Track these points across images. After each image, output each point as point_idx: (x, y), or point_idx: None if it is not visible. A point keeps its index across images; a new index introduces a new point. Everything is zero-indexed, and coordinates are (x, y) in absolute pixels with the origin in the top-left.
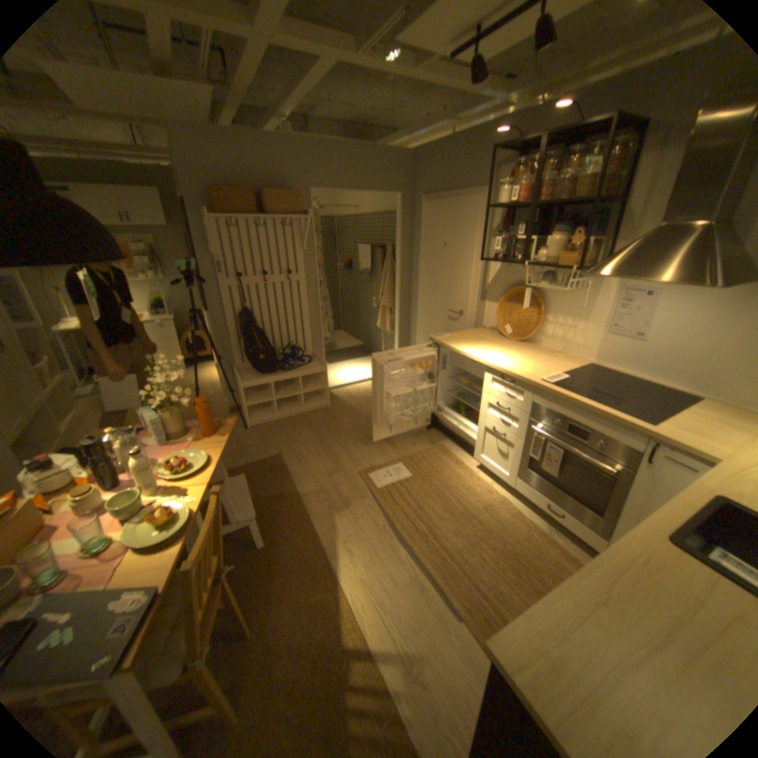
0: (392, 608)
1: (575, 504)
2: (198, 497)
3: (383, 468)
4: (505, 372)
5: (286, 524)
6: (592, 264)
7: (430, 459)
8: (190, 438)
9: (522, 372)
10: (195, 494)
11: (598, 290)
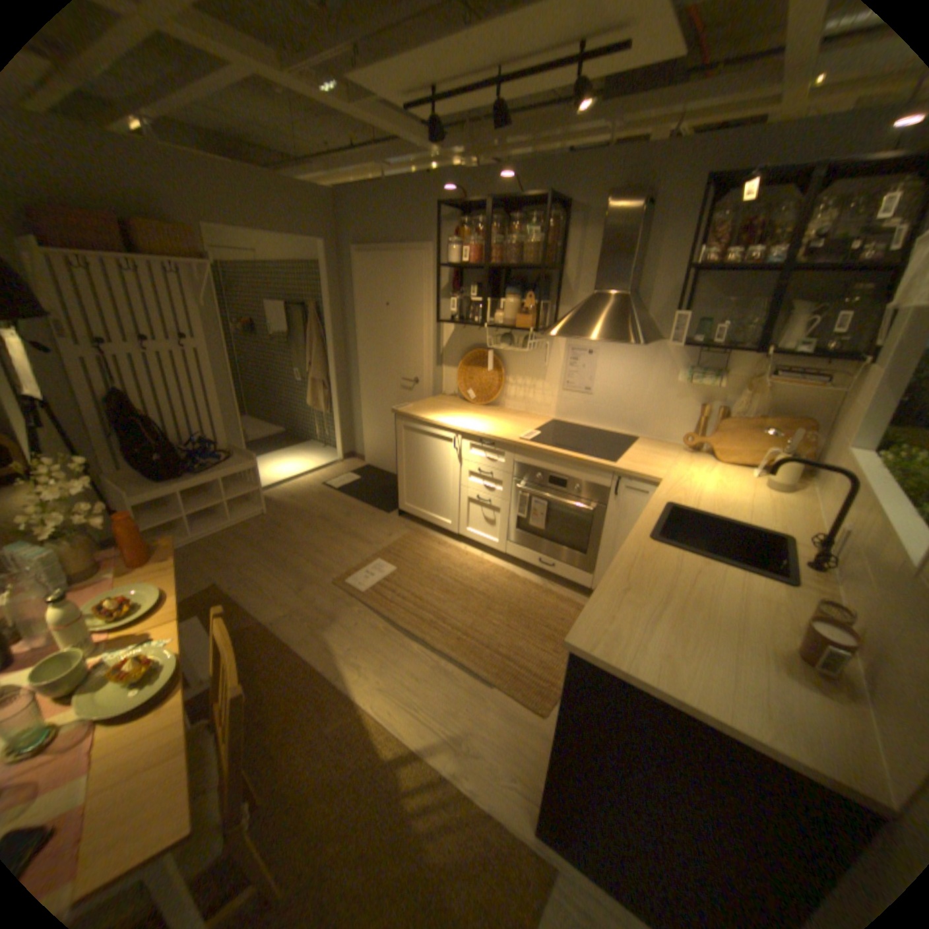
0: (421, 703)
1: (561, 550)
2: (169, 639)
3: (362, 568)
4: (483, 436)
5: (257, 664)
6: (541, 327)
7: (412, 546)
8: (103, 576)
9: (499, 434)
10: (164, 636)
11: (549, 351)
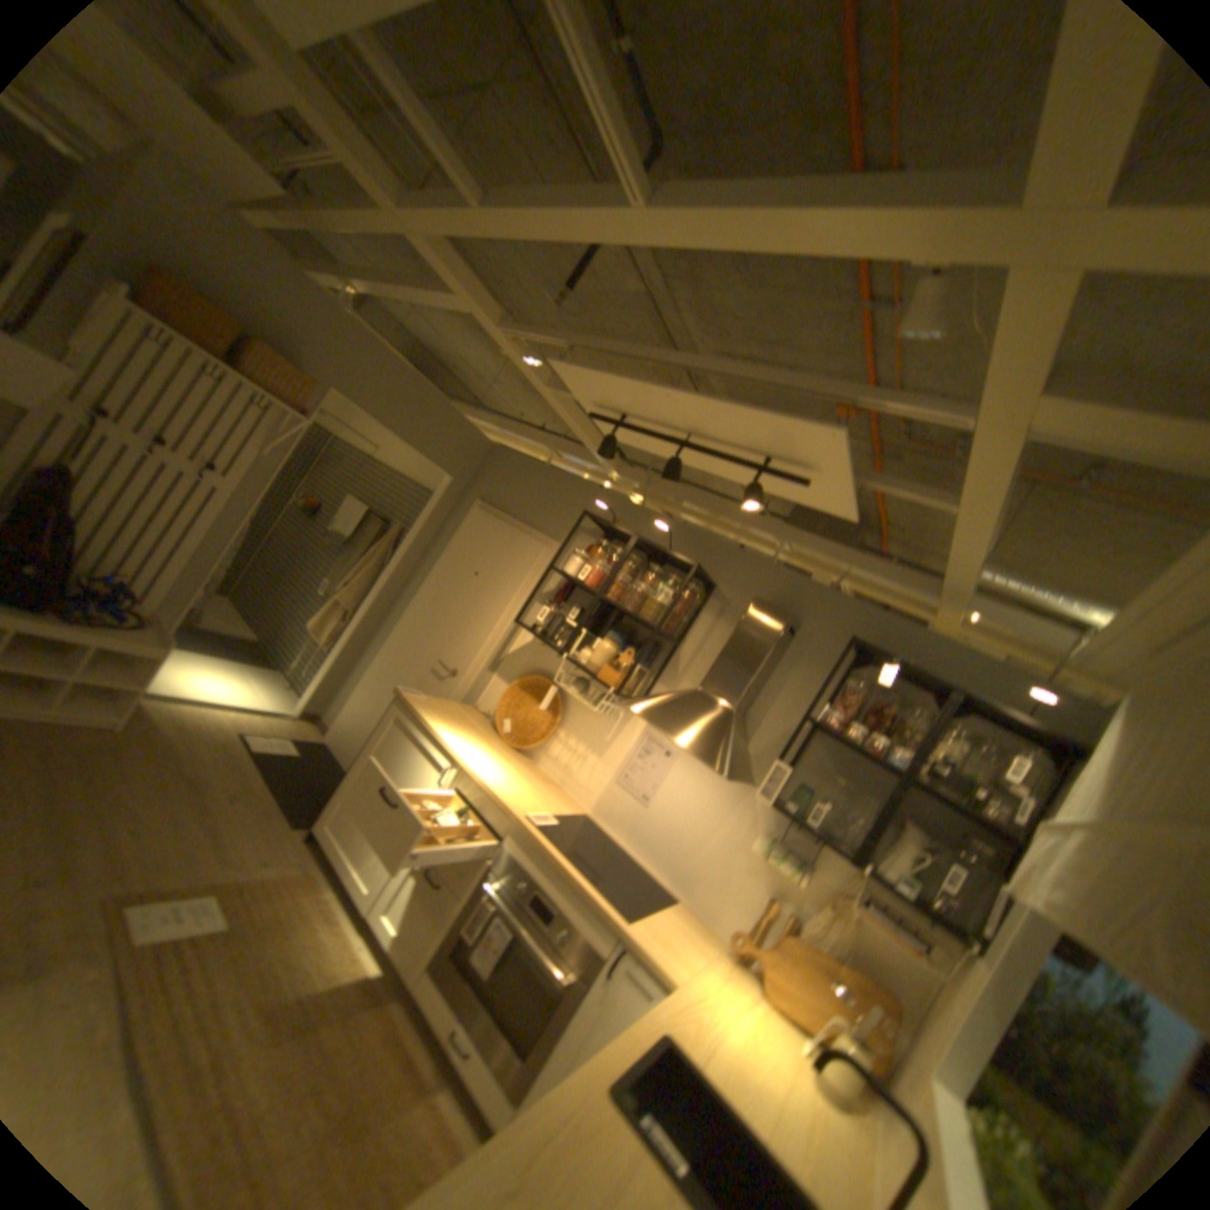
0: None
1: (491, 1036)
2: None
3: (173, 899)
4: (483, 789)
5: None
6: (628, 695)
7: (282, 904)
8: None
9: (504, 798)
10: None
11: (623, 727)
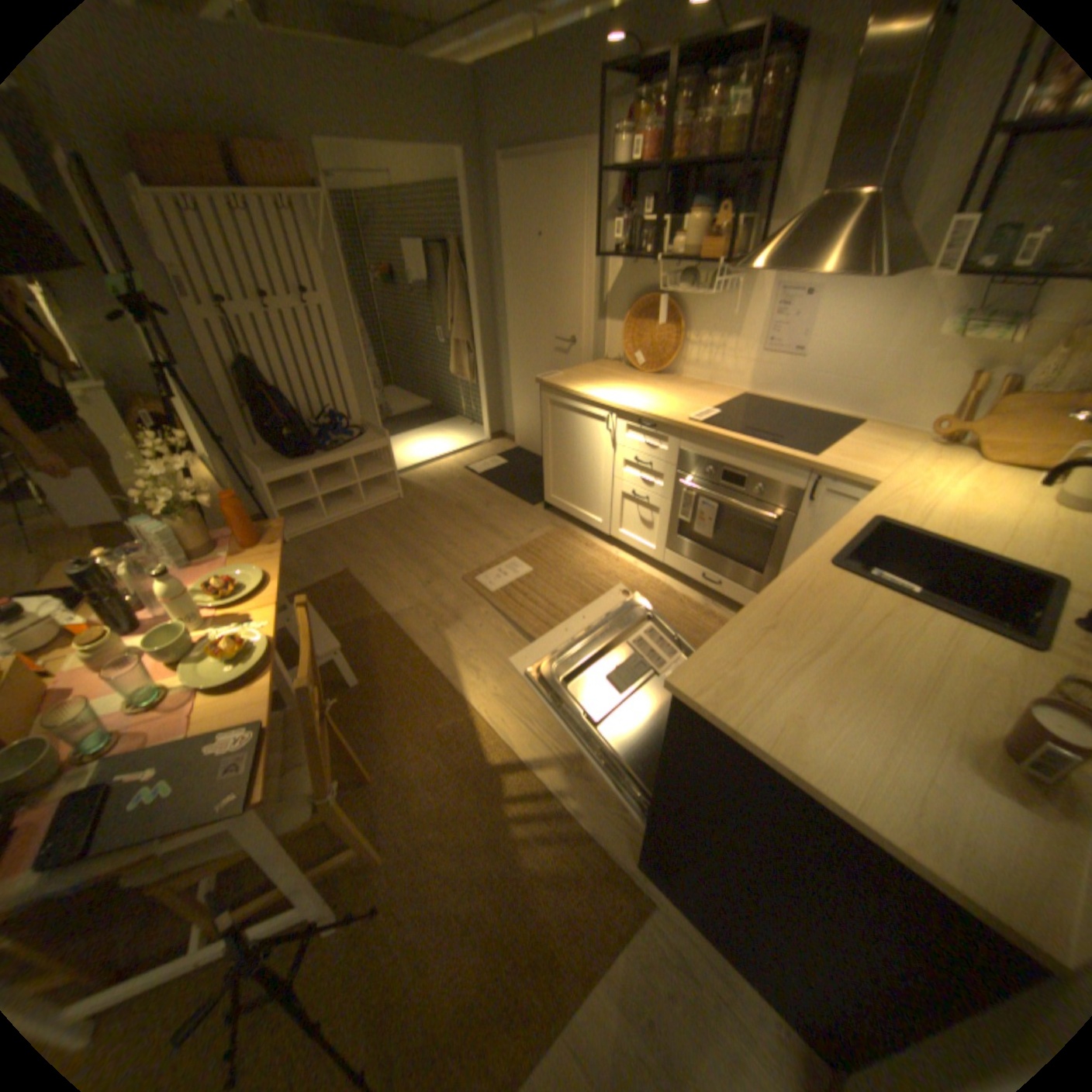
0: (538, 715)
1: (732, 565)
2: (268, 622)
3: (495, 566)
4: (642, 414)
5: (380, 653)
6: (741, 256)
7: (554, 546)
8: (220, 554)
9: (663, 413)
10: (262, 618)
11: (749, 292)
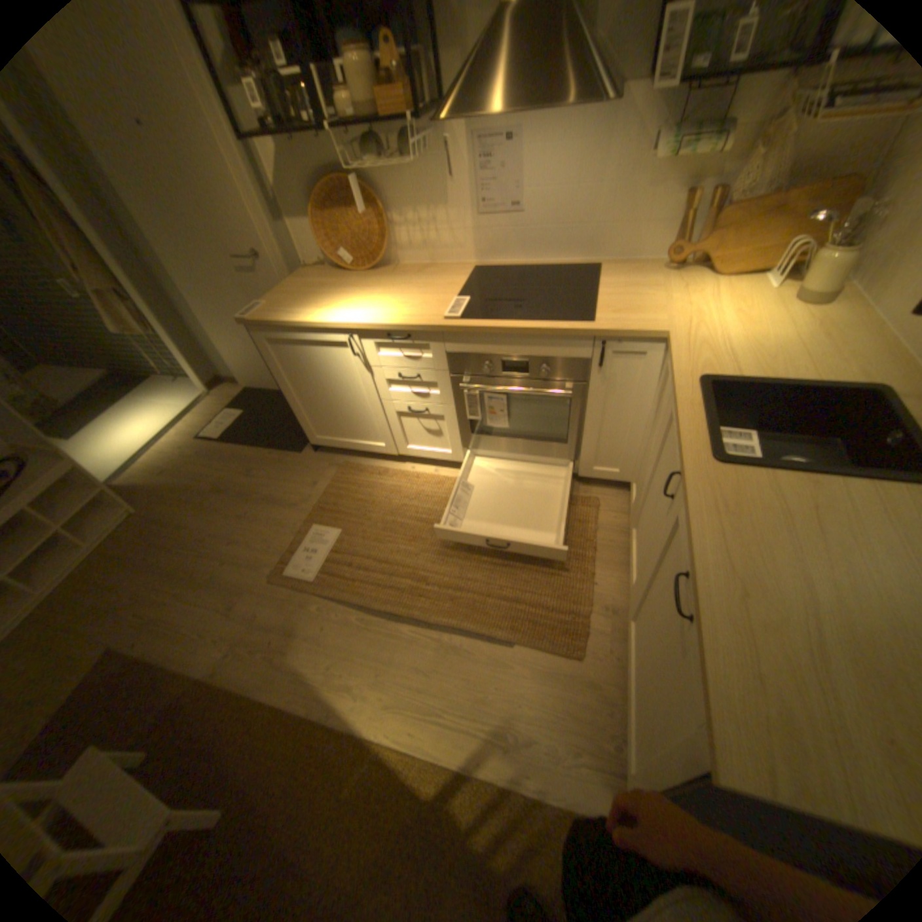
0: (441, 702)
1: (535, 444)
2: None
3: (297, 545)
4: (391, 327)
5: (217, 741)
6: (420, 105)
7: (349, 490)
8: None
9: (414, 318)
10: None
11: (443, 149)
